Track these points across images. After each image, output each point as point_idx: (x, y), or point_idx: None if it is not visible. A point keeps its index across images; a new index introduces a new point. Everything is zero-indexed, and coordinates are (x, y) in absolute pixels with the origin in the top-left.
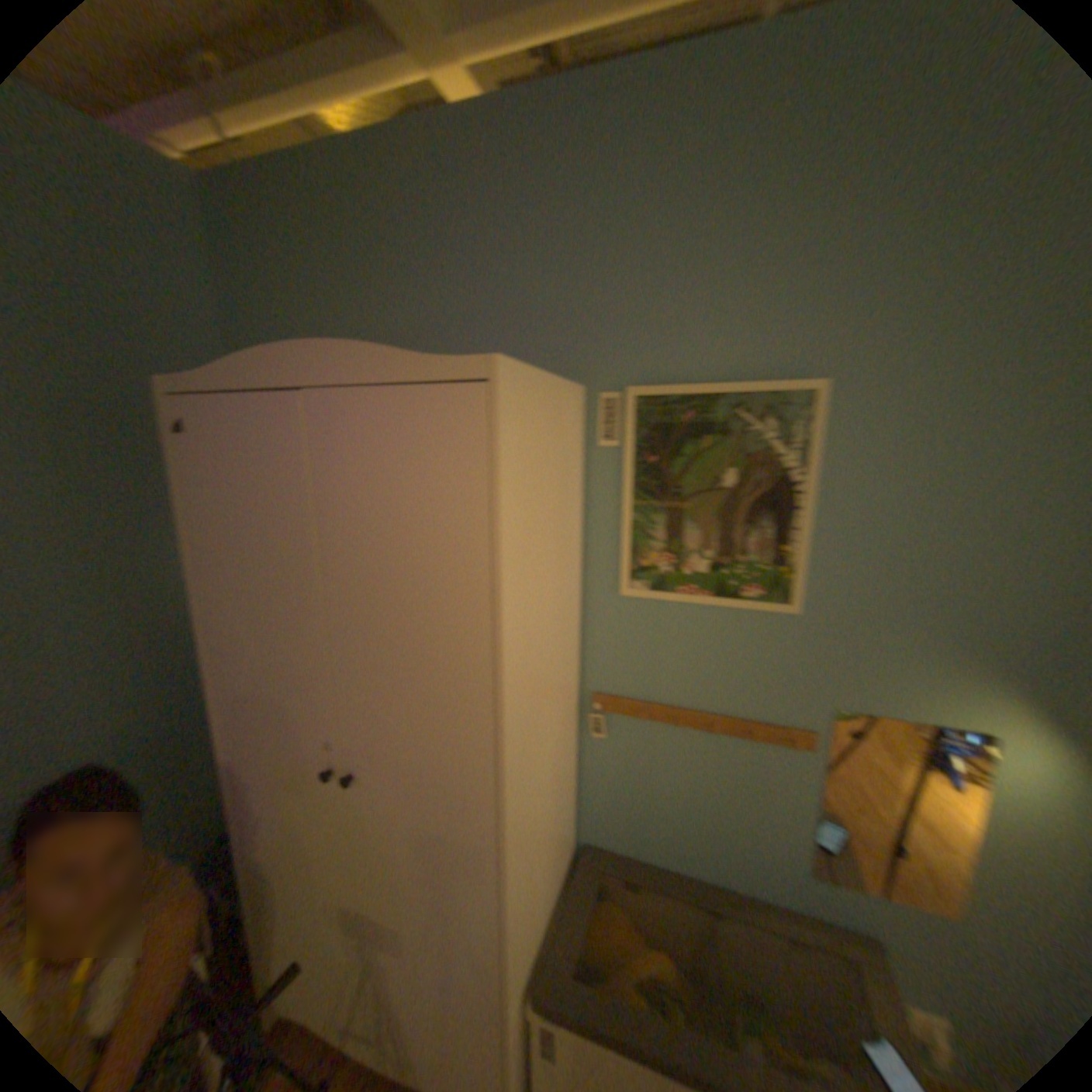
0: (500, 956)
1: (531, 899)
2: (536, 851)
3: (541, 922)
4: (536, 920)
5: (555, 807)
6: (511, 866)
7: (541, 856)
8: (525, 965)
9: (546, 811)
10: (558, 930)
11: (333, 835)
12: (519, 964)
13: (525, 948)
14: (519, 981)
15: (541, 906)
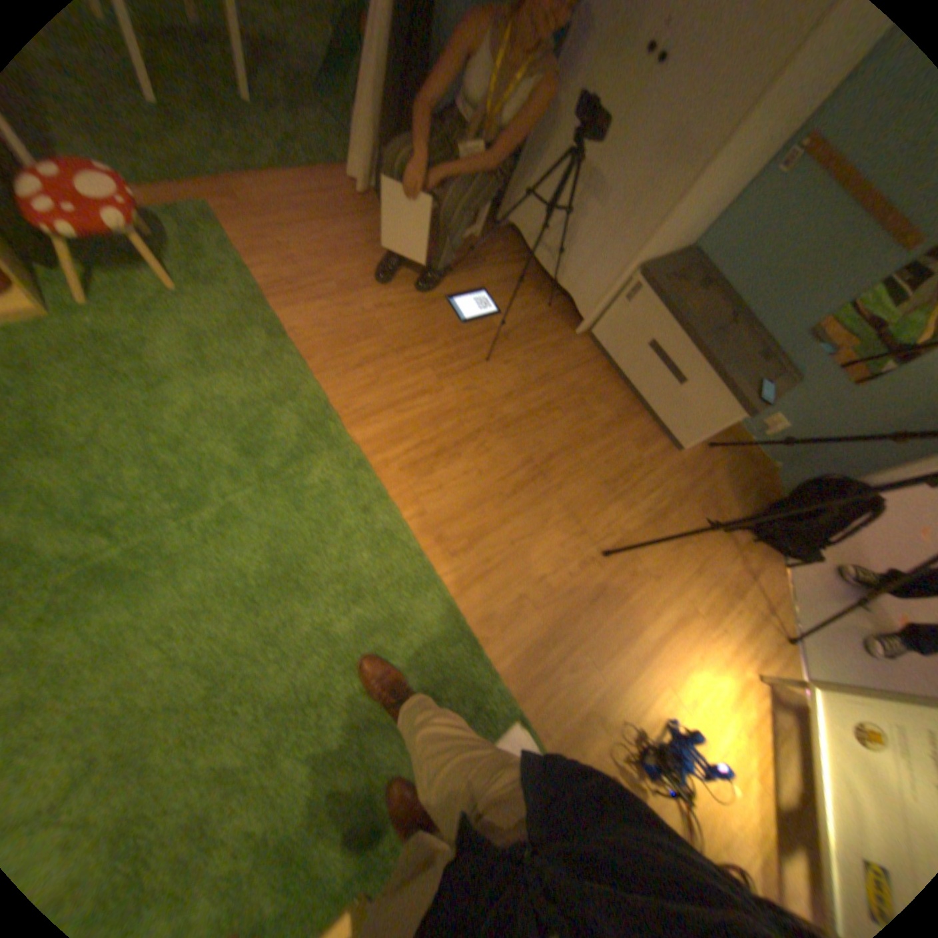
0: (661, 223)
1: (683, 220)
2: (707, 196)
3: (666, 249)
4: (669, 240)
5: (725, 191)
6: (709, 173)
7: (702, 206)
8: (652, 253)
9: (727, 181)
10: (666, 262)
11: (620, 107)
12: (655, 245)
13: (660, 243)
14: (647, 255)
15: (674, 239)
